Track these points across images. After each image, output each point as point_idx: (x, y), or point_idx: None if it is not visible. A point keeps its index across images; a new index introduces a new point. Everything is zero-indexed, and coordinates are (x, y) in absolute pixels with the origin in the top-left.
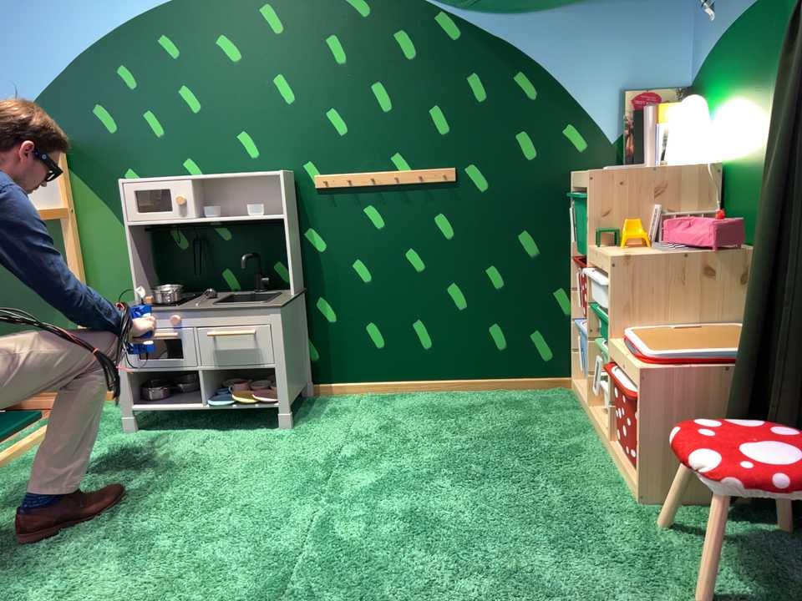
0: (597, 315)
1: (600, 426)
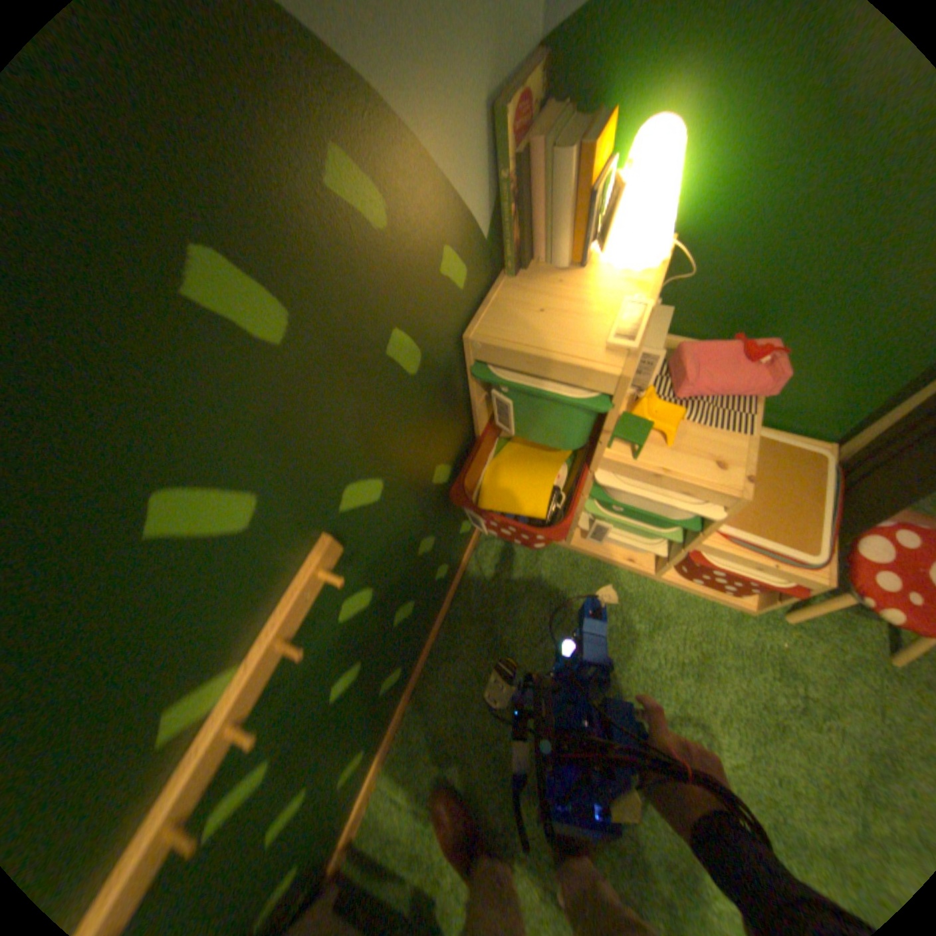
0: (649, 517)
1: (616, 559)
